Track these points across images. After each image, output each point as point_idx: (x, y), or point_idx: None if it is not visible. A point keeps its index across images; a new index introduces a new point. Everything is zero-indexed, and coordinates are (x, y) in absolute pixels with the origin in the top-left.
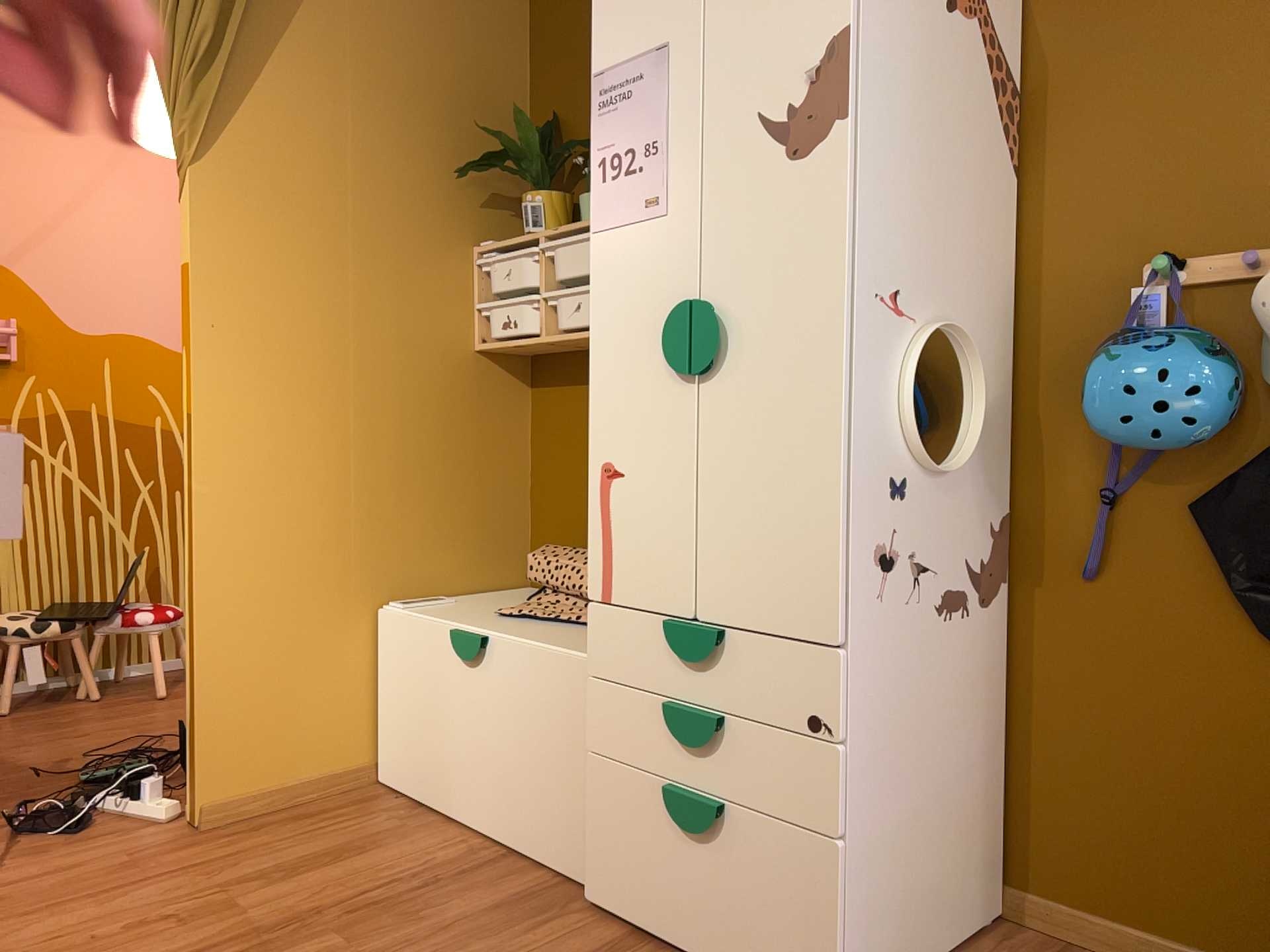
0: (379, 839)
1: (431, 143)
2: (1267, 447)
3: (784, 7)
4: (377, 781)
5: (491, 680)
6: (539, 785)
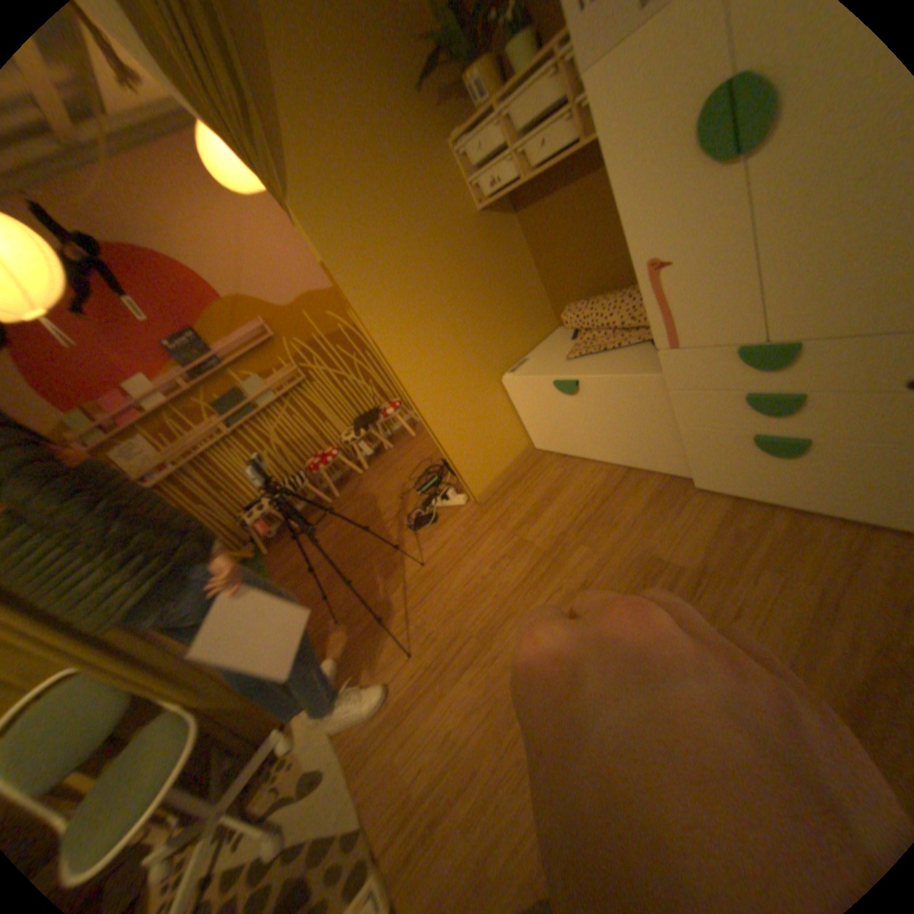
0: (561, 480)
1: (387, 75)
2: None
3: None
4: (535, 447)
5: (590, 397)
6: (640, 438)
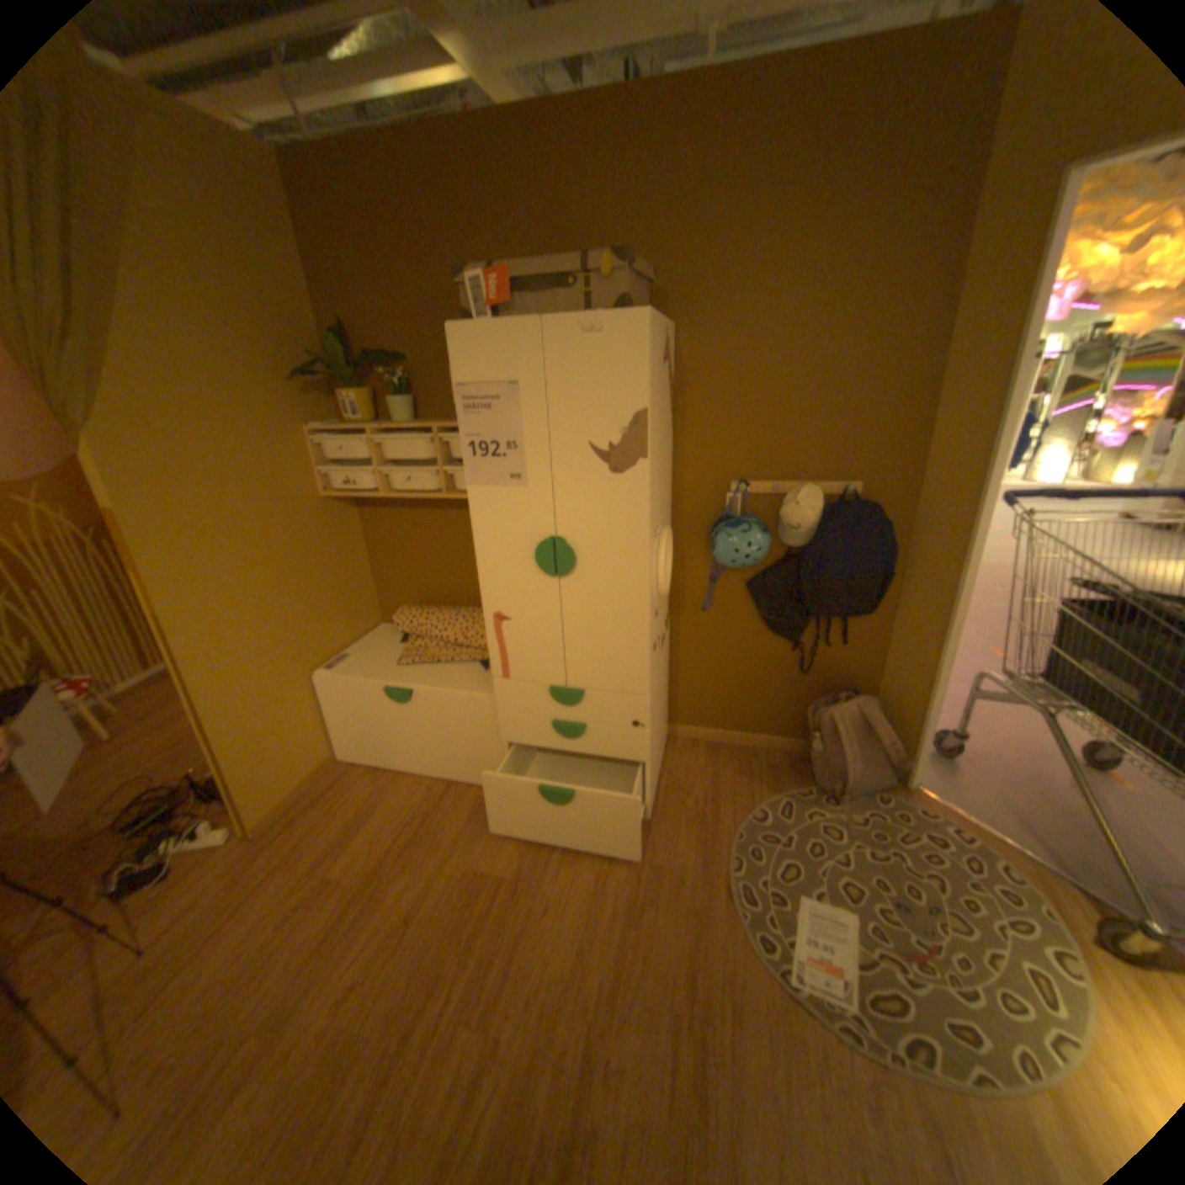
0: (373, 802)
1: (254, 356)
2: (774, 561)
3: (602, 385)
4: (337, 761)
5: (421, 710)
6: (465, 753)
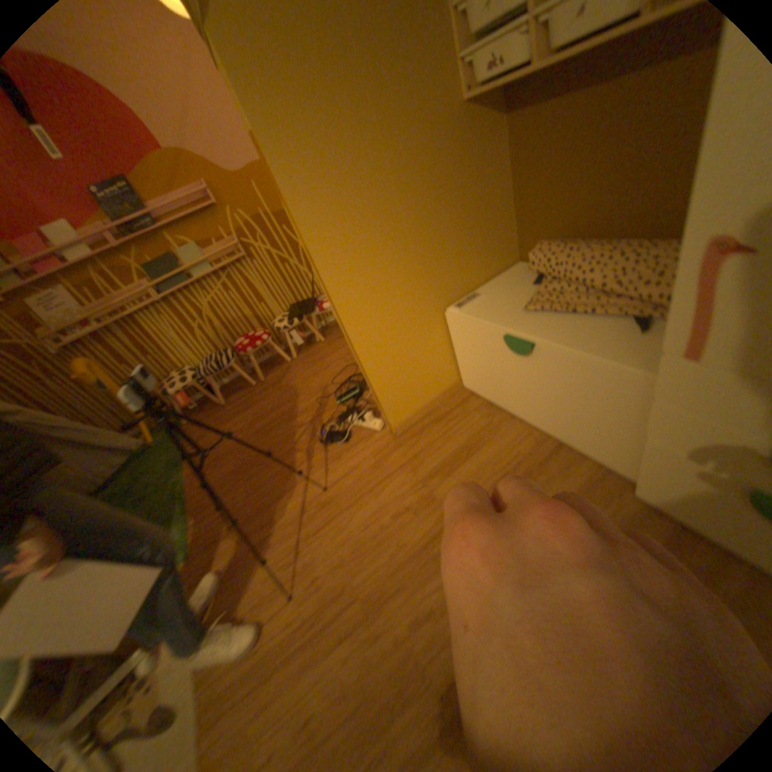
0: (483, 433)
1: None
2: None
3: None
4: (463, 384)
5: (541, 364)
6: (586, 423)
